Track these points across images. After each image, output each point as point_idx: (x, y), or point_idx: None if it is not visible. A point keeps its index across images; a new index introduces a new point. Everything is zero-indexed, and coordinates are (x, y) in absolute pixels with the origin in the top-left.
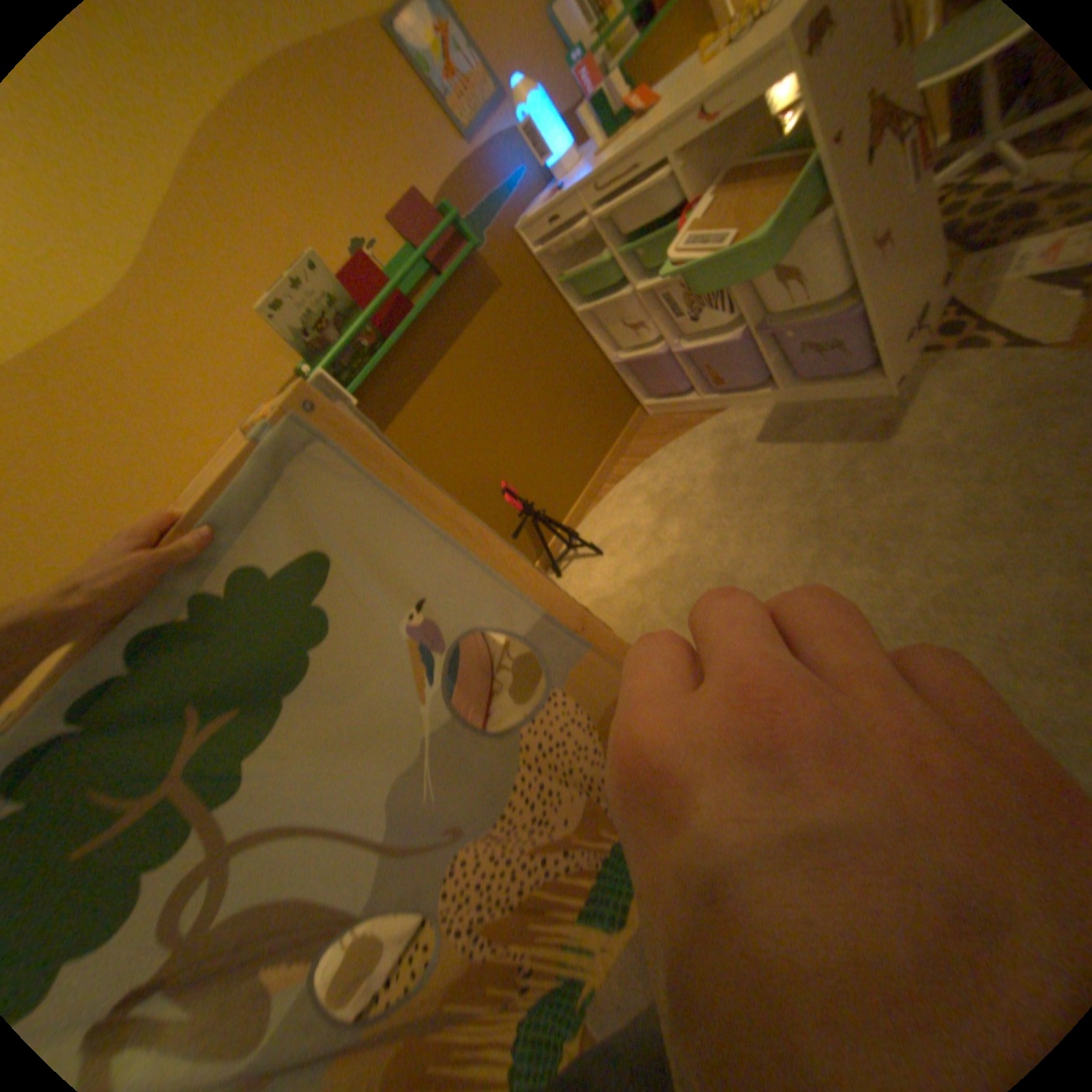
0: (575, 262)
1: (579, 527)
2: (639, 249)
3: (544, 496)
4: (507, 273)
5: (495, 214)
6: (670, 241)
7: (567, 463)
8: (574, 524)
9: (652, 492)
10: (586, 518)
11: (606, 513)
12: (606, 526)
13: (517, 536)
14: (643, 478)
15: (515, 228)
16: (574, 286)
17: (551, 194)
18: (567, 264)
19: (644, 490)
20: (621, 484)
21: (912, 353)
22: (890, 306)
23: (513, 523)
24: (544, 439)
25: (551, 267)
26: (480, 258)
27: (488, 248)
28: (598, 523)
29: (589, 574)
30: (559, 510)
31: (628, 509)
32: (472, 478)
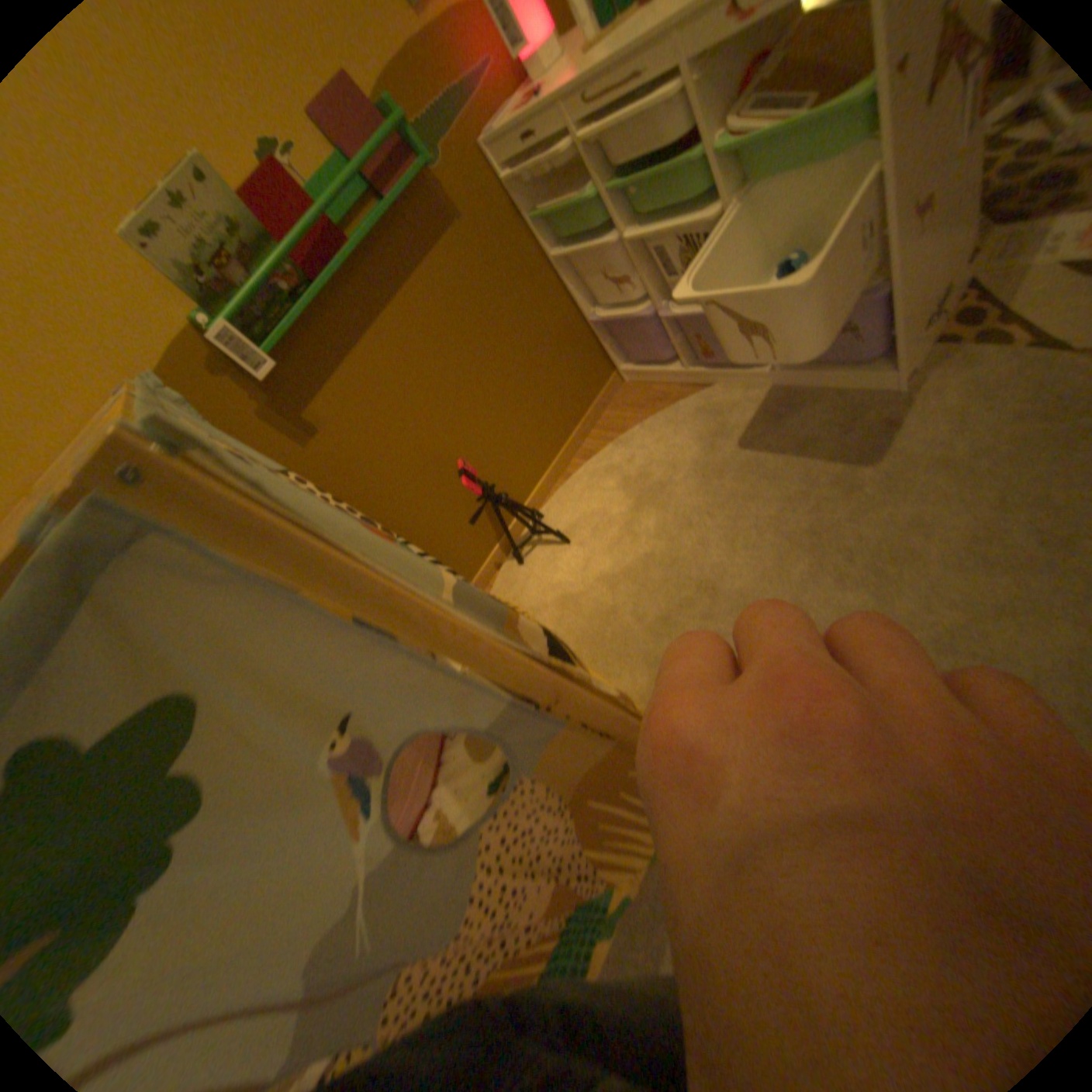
0: (551, 195)
1: (544, 508)
2: (631, 187)
3: (506, 474)
4: (467, 203)
5: (452, 122)
6: (668, 181)
7: (533, 436)
8: (539, 505)
9: (626, 477)
10: (552, 498)
11: (574, 496)
12: (574, 511)
13: (475, 519)
14: (617, 458)
15: (478, 143)
16: (548, 225)
17: (525, 102)
18: (540, 197)
19: (617, 472)
20: (592, 462)
21: (927, 344)
22: (917, 290)
23: (471, 504)
24: (508, 409)
25: (521, 198)
26: (433, 180)
27: (443, 167)
28: (566, 506)
29: (555, 565)
30: (522, 490)
31: (600, 494)
32: (424, 455)
